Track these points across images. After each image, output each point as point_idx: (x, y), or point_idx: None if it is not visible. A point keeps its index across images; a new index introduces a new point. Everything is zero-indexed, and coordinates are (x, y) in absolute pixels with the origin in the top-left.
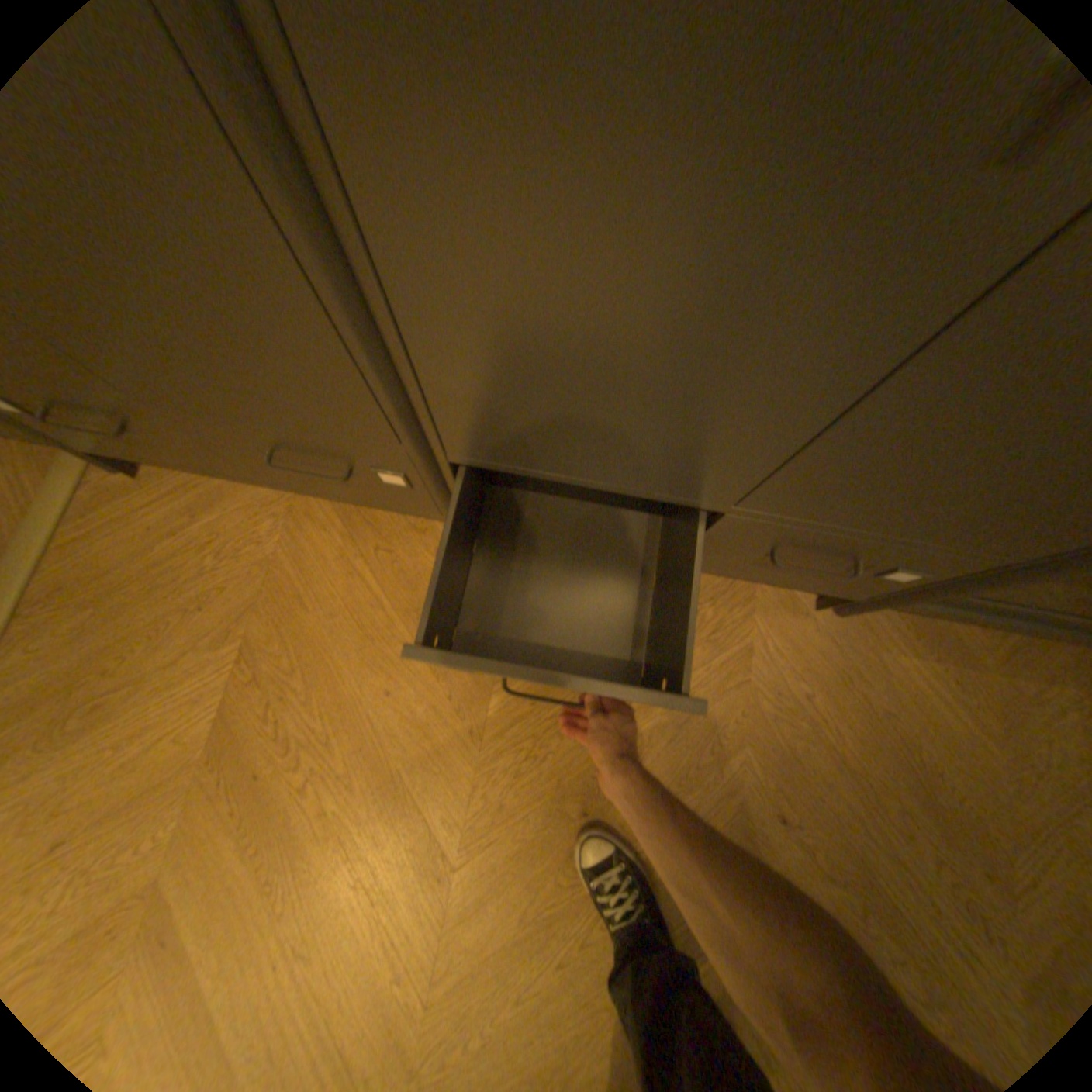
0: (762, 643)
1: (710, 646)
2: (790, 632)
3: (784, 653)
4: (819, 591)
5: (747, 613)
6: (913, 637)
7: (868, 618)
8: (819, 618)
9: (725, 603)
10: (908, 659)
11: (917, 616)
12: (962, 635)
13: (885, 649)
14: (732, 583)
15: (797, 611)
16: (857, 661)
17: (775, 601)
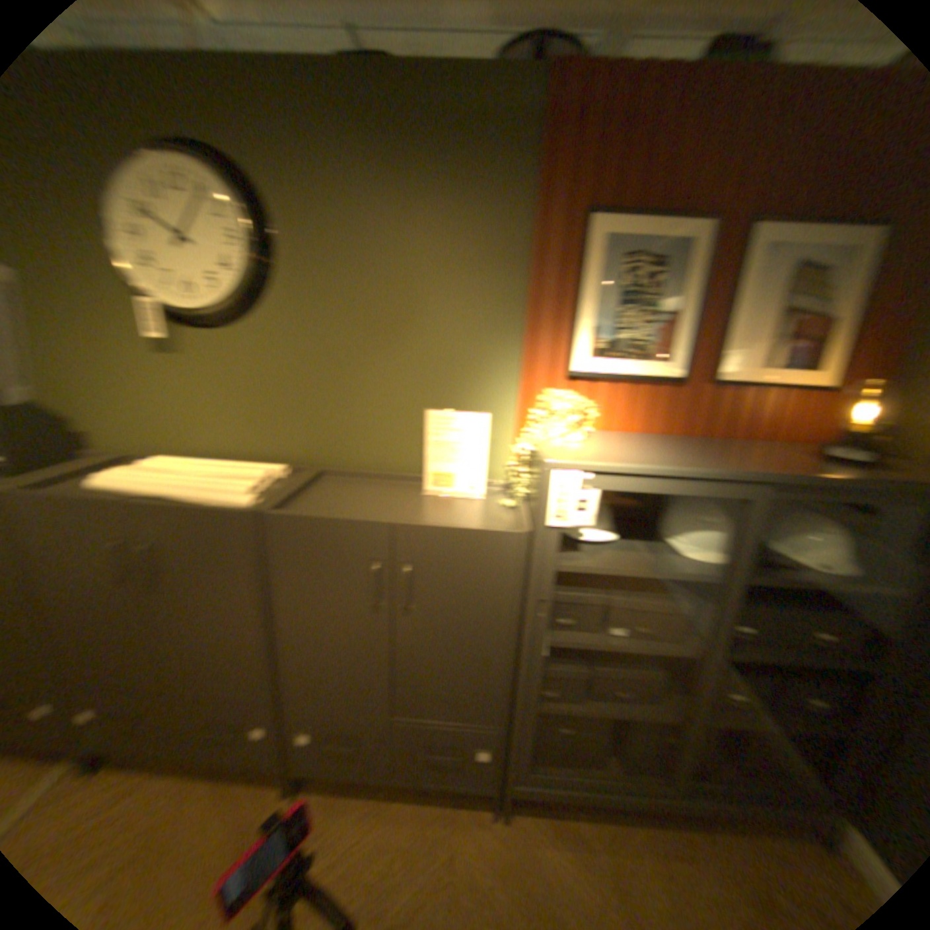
0: (460, 851)
1: (427, 857)
2: (477, 840)
3: (474, 856)
4: (470, 788)
5: (450, 829)
6: (551, 834)
7: (523, 824)
8: (494, 827)
9: (437, 825)
10: (550, 850)
11: (552, 819)
12: (580, 828)
13: (535, 844)
14: (442, 810)
15: (481, 824)
16: (519, 855)
17: (467, 819)
